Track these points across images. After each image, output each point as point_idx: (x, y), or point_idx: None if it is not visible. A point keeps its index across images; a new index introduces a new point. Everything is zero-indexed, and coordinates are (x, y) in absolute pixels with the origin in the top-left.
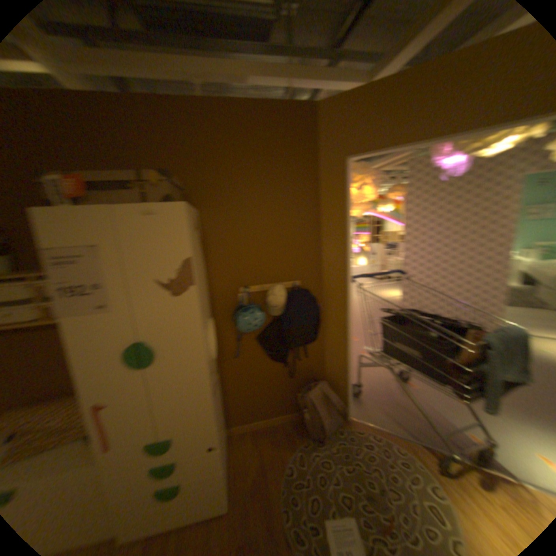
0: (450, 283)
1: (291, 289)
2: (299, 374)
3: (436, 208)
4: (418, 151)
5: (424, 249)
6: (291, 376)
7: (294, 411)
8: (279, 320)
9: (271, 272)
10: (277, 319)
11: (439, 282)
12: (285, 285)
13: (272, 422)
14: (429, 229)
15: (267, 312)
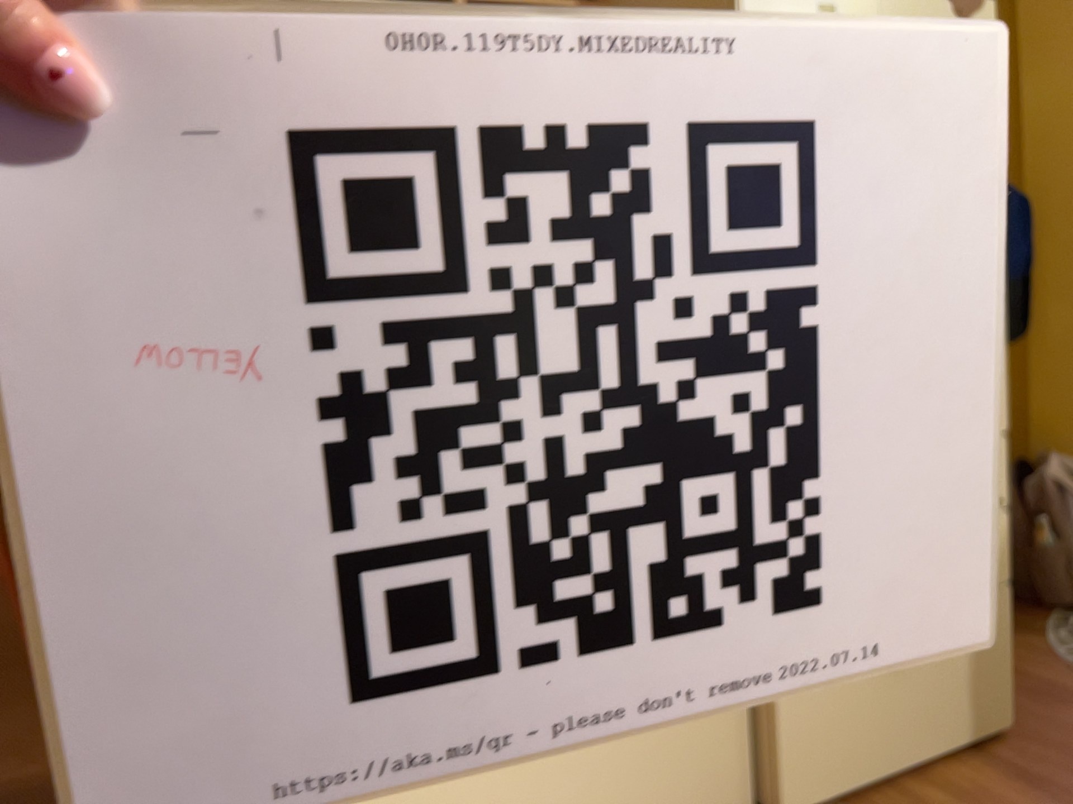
0: None
1: None
2: None
3: None
4: None
5: None
6: None
7: None
8: None
9: None
10: None
11: None
12: None
13: None
14: None
15: None
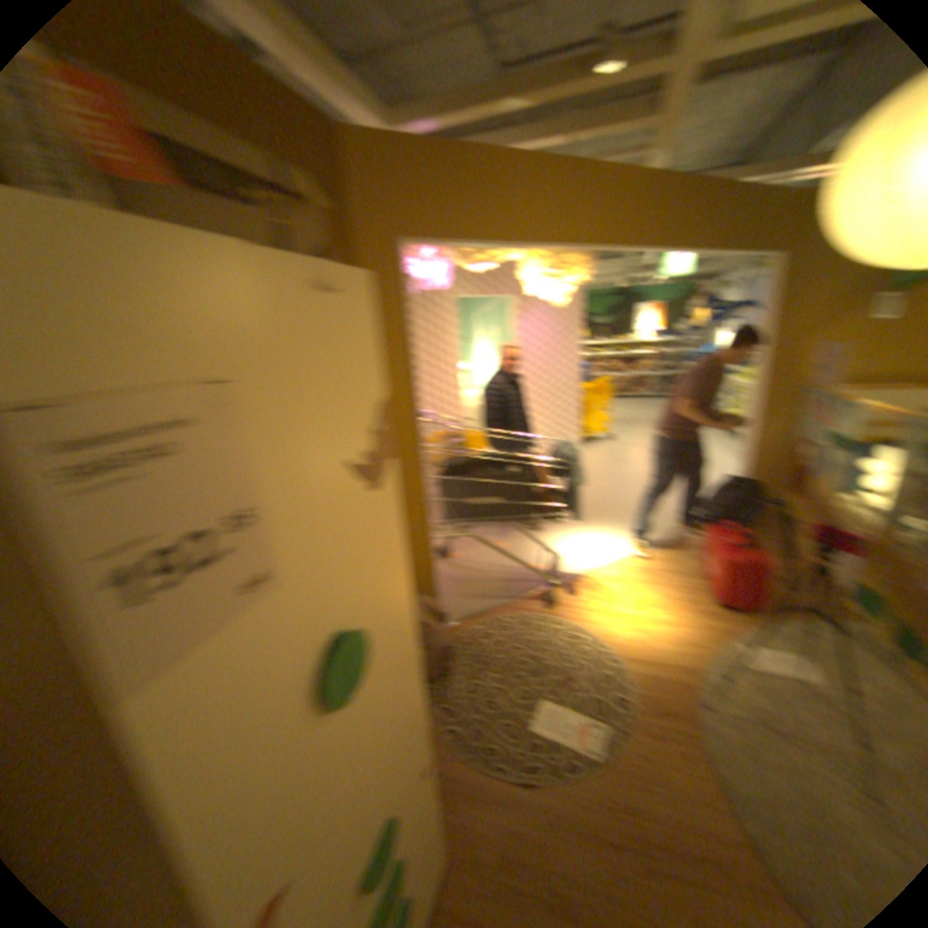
0: None
1: None
2: None
3: None
4: None
5: None
6: None
7: None
8: None
9: None
10: None
11: None
12: None
13: None
14: None
15: None
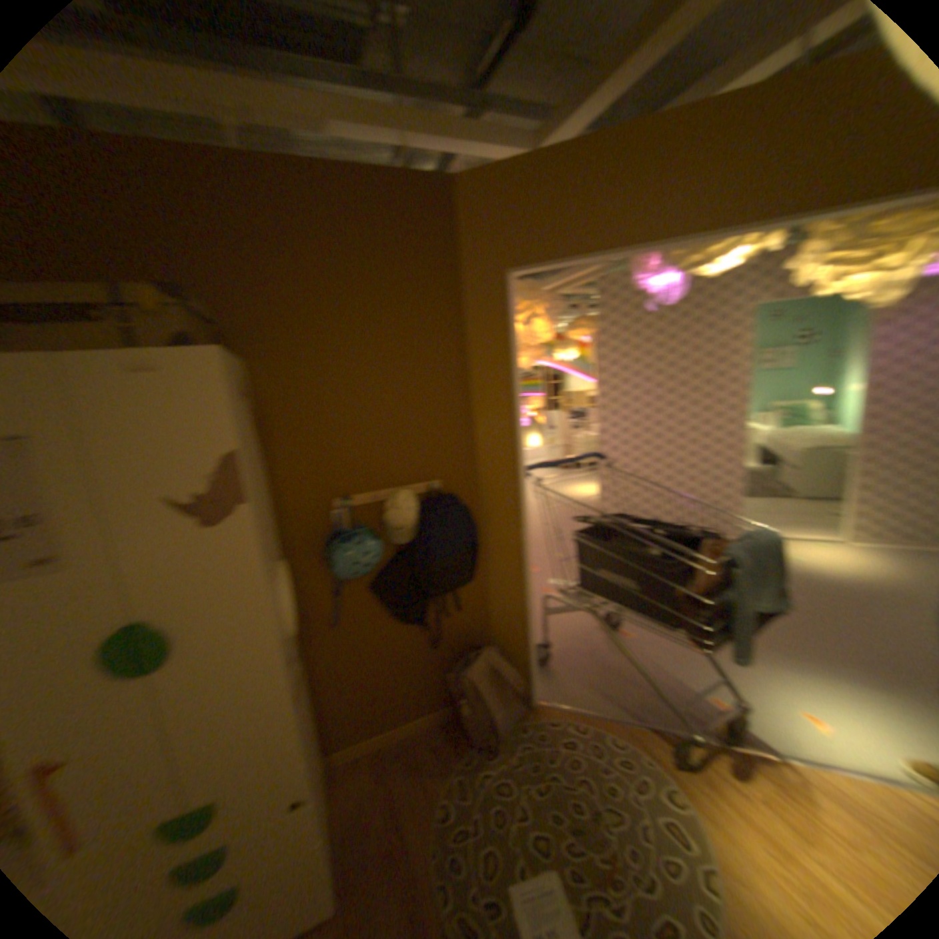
0: (666, 468)
1: (425, 495)
2: (448, 640)
3: (640, 354)
4: (609, 265)
5: (627, 418)
6: (433, 646)
7: (442, 706)
8: (407, 552)
9: (389, 469)
10: (403, 549)
11: (651, 468)
12: (414, 489)
13: (405, 732)
14: (633, 387)
15: (386, 540)
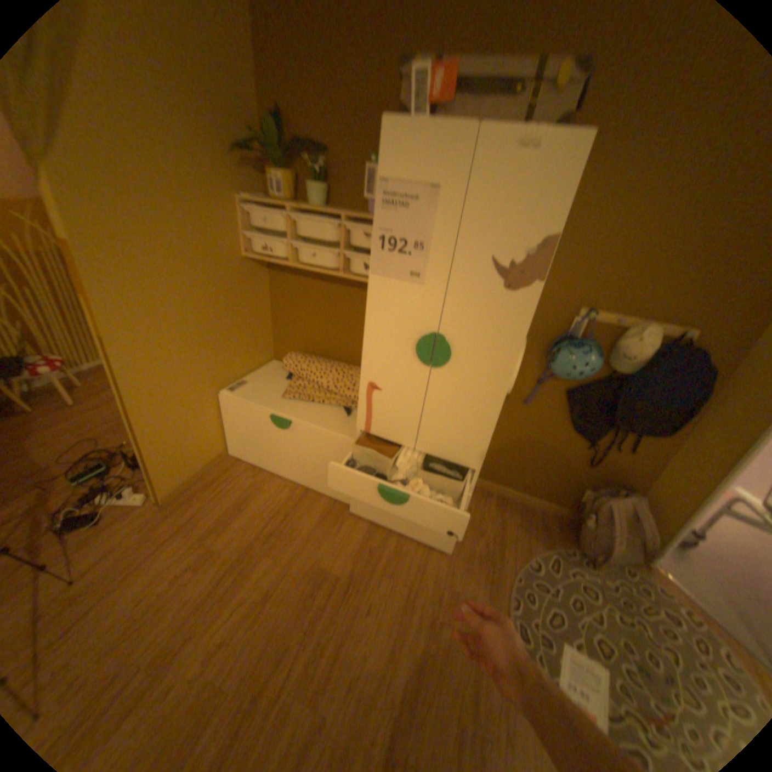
0: None
1: (676, 341)
2: (608, 470)
3: None
4: None
5: None
6: (593, 465)
7: (570, 508)
8: (624, 382)
9: (655, 301)
10: (620, 378)
11: None
12: (669, 330)
13: (532, 503)
14: None
15: (611, 363)
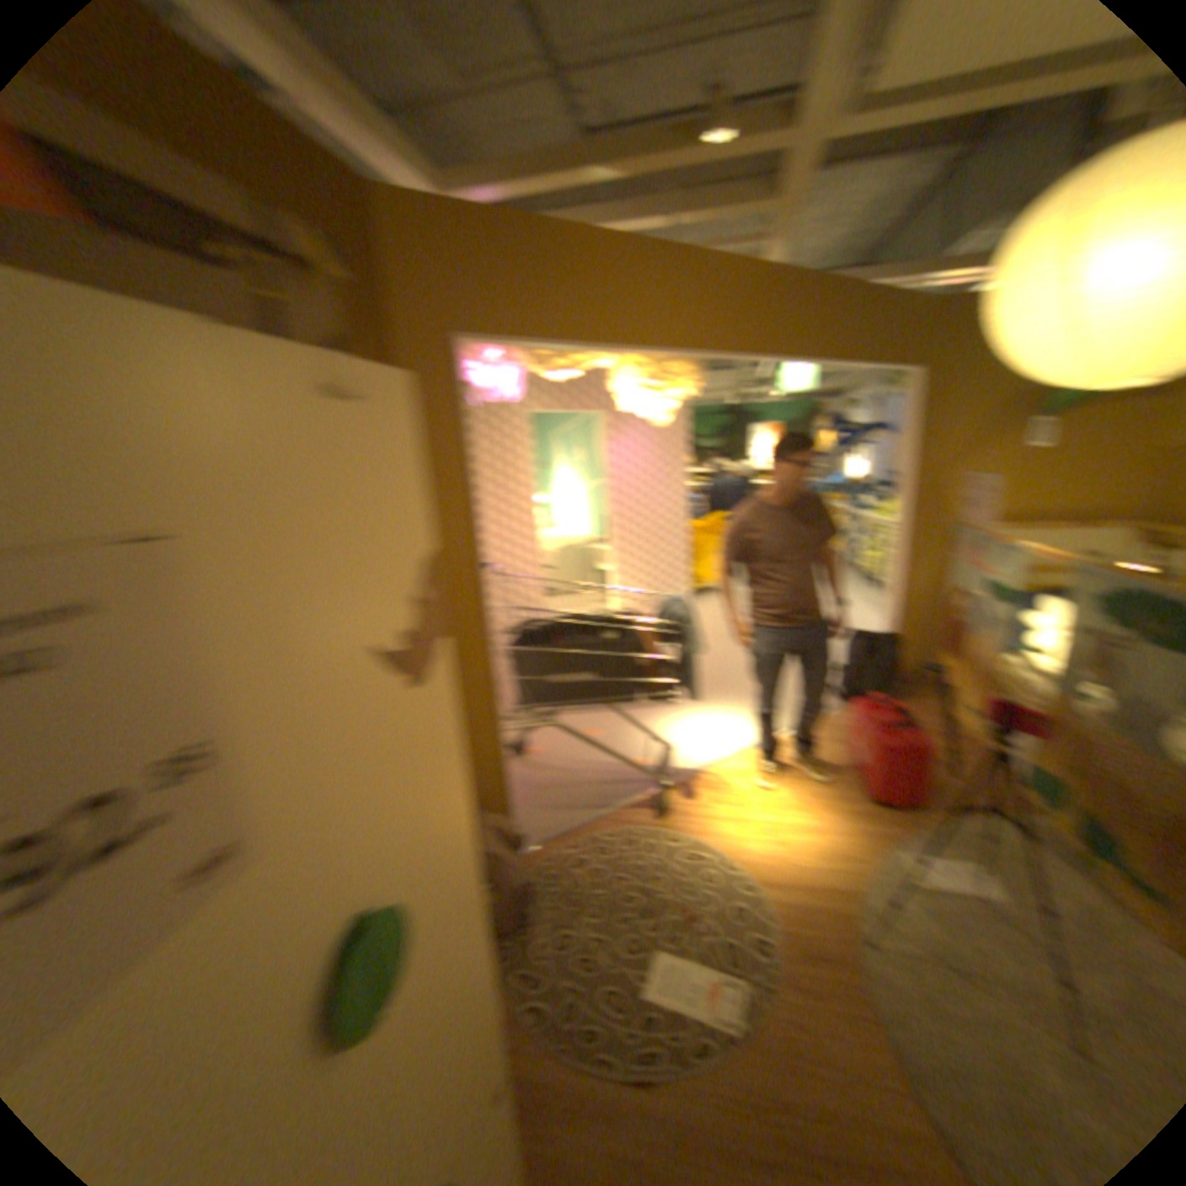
0: None
1: None
2: None
3: None
4: None
5: None
6: None
7: None
8: None
9: None
10: None
11: None
12: None
13: None
14: None
15: None
